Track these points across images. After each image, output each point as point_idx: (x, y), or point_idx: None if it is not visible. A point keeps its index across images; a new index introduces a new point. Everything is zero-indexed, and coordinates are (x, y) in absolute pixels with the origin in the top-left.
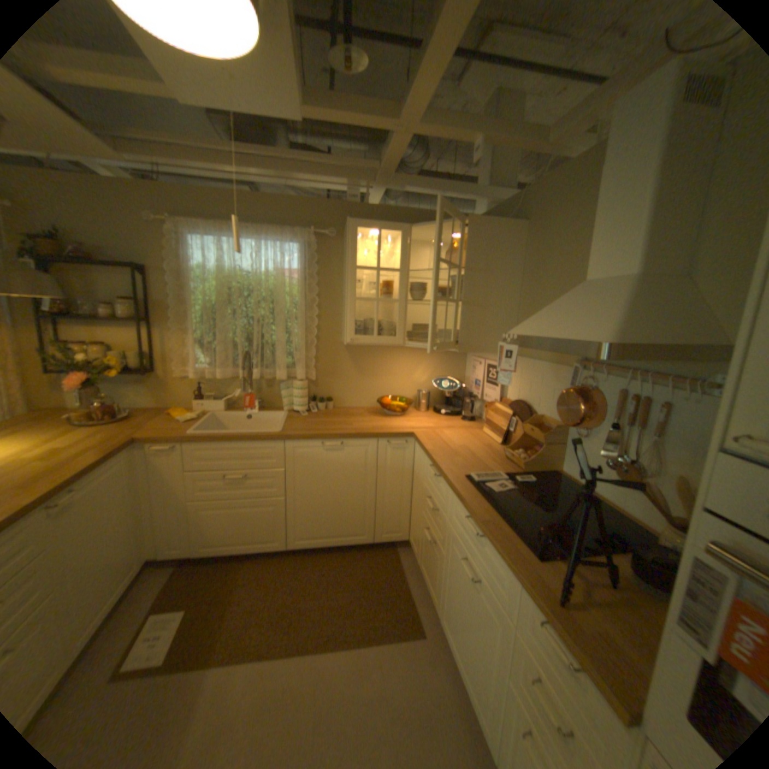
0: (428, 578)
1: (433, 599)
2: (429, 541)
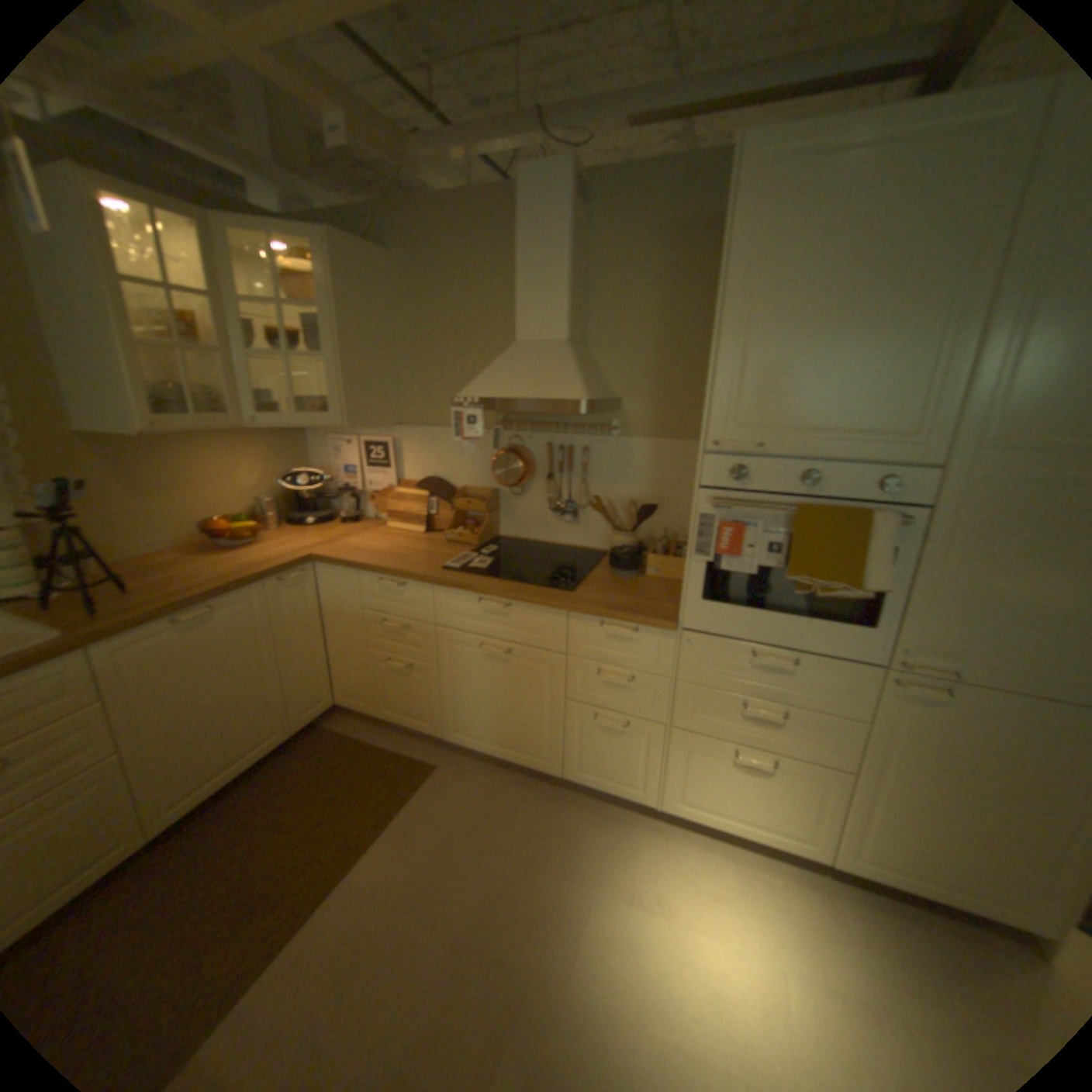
0: (401, 715)
1: (419, 728)
2: (401, 667)
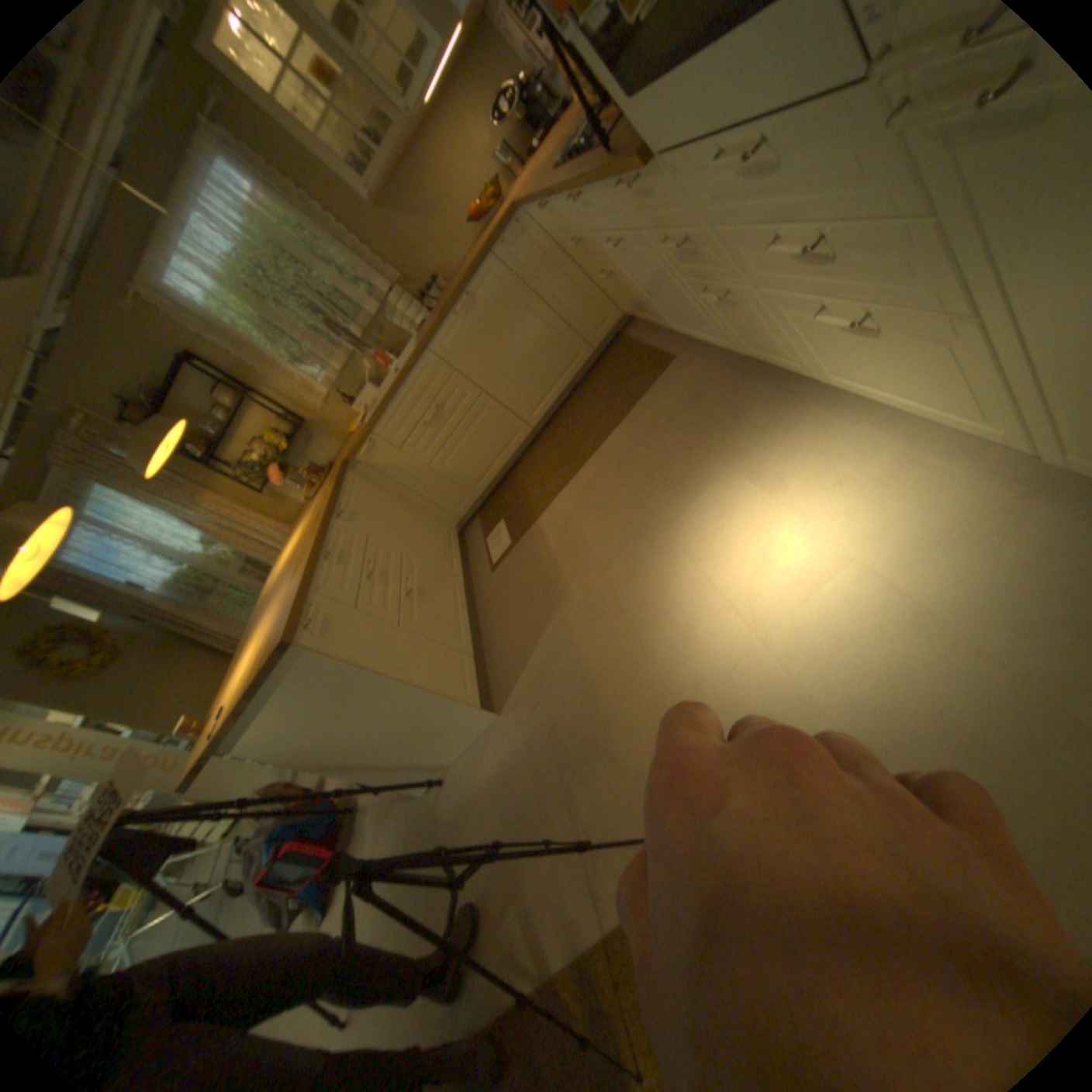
0: (646, 311)
1: (661, 320)
2: (606, 275)
